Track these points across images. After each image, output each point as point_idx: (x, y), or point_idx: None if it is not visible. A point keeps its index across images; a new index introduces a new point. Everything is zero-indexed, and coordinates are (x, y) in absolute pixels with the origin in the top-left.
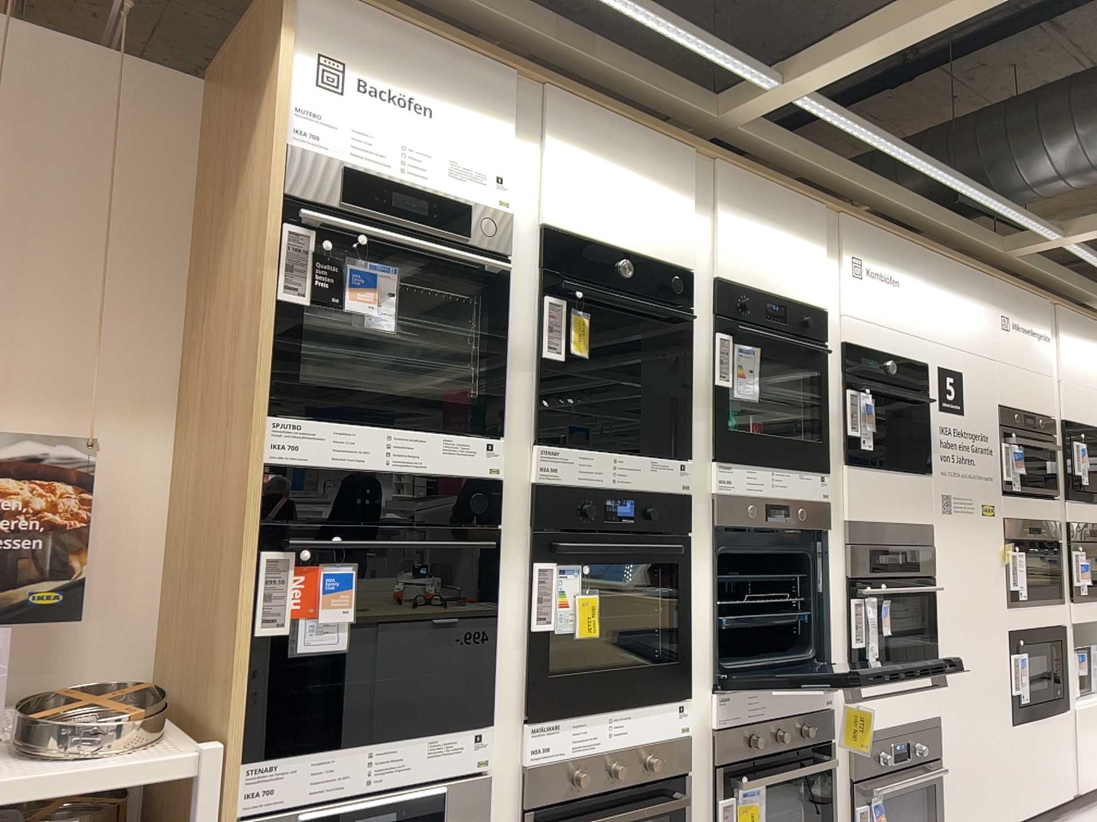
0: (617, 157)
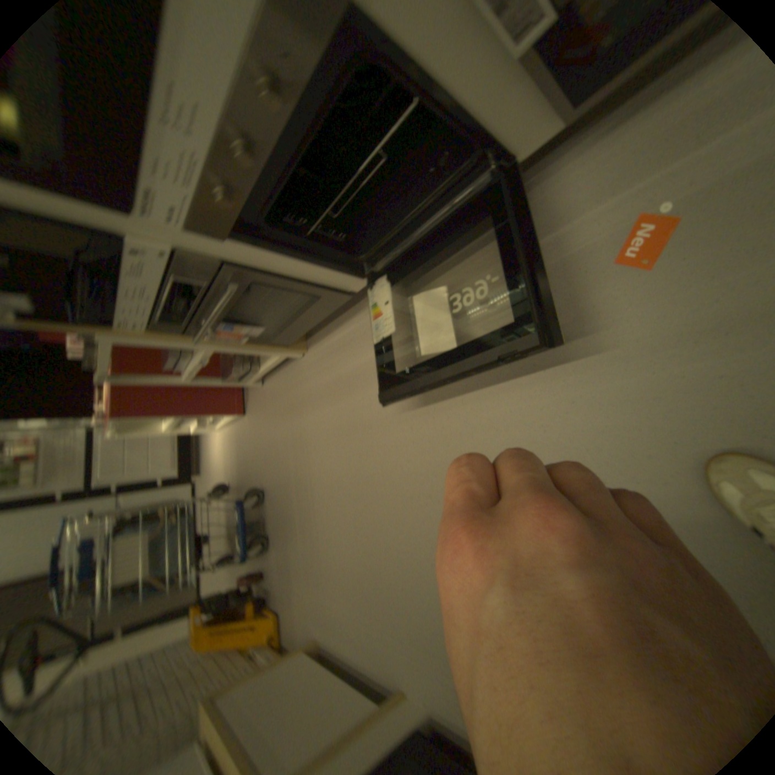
0: None
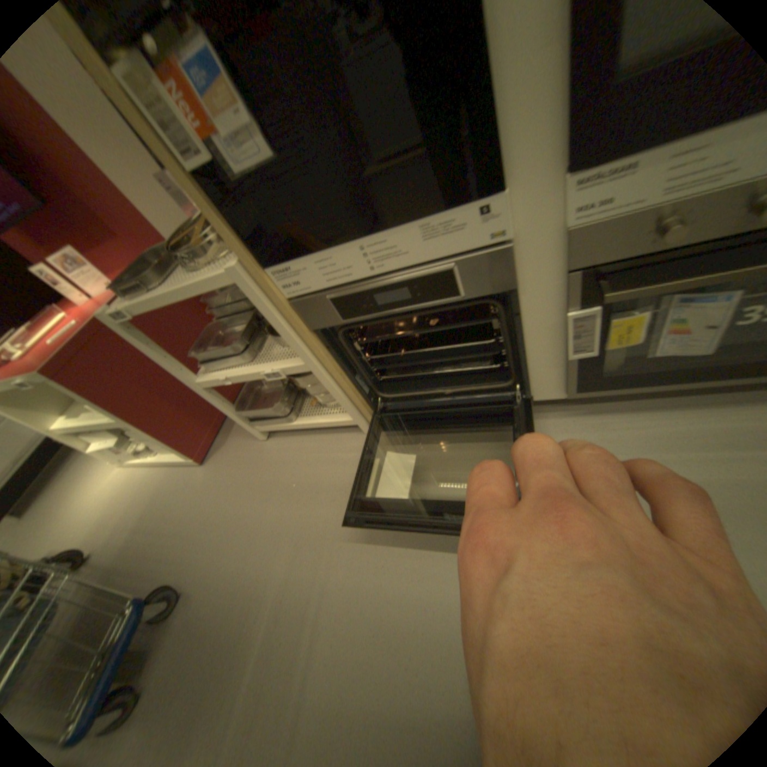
0: None
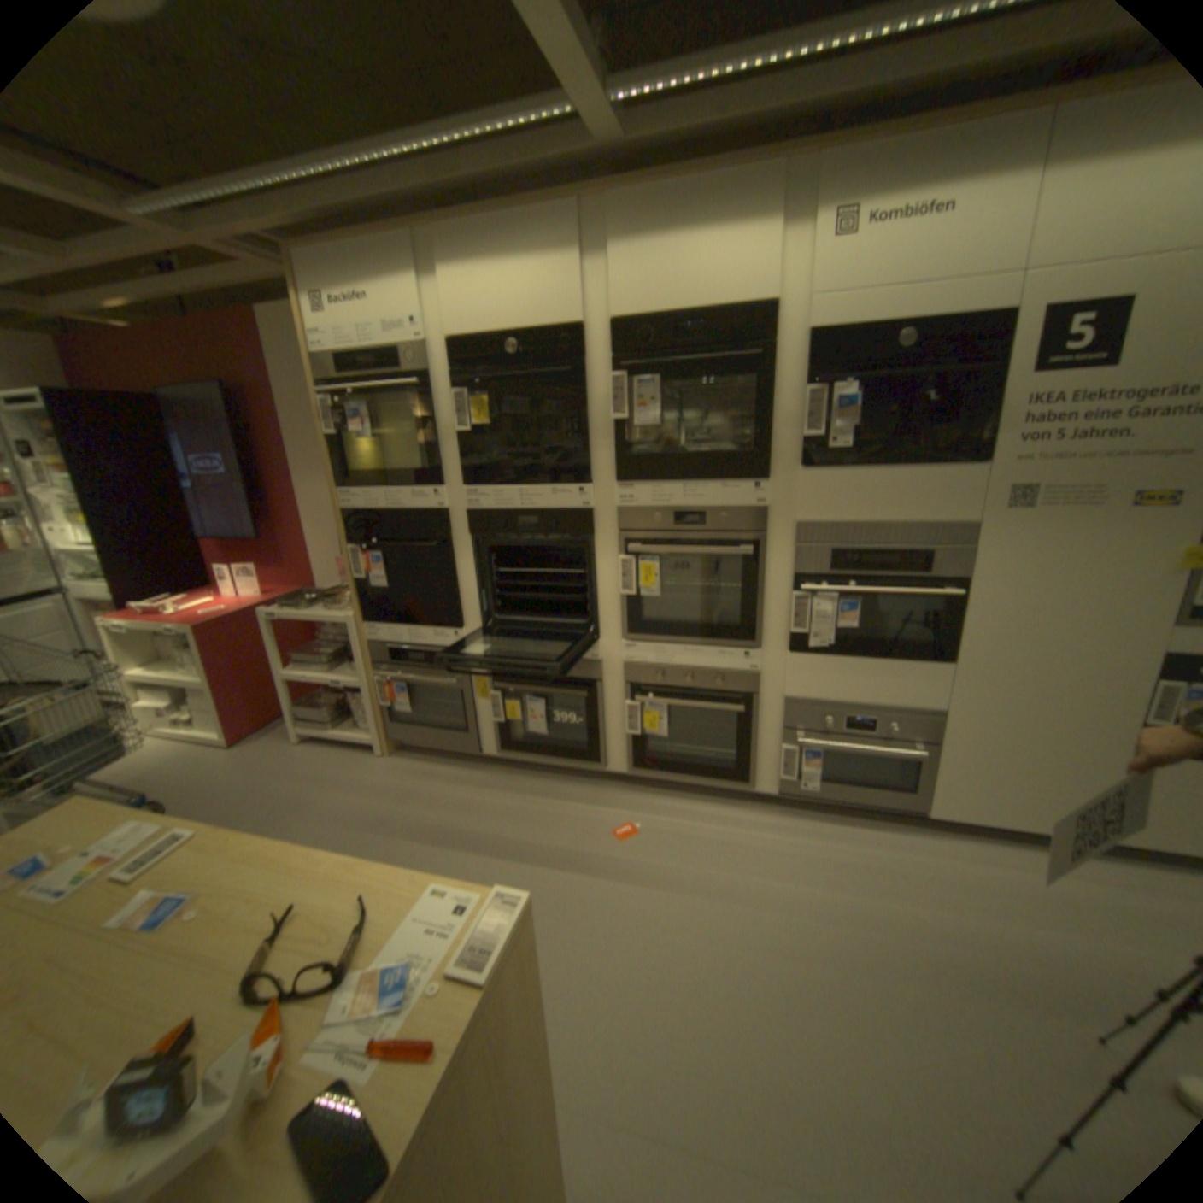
0: (495, 241)
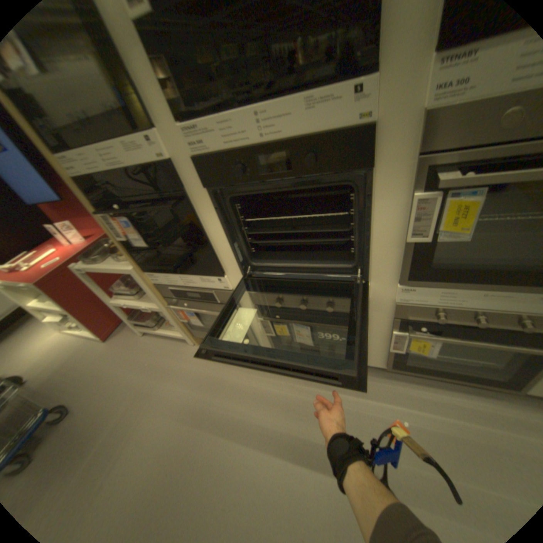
0: None
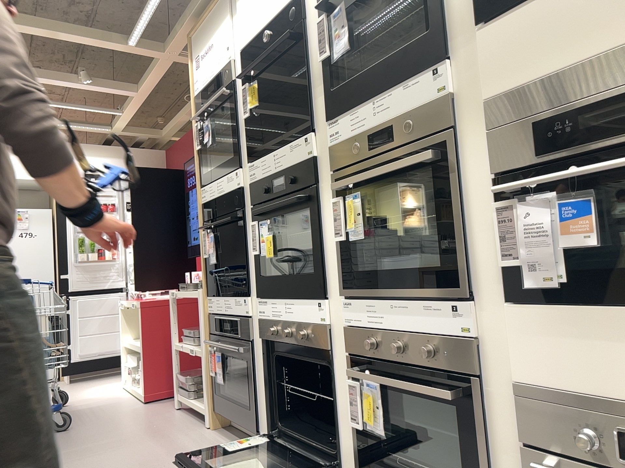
0: None
